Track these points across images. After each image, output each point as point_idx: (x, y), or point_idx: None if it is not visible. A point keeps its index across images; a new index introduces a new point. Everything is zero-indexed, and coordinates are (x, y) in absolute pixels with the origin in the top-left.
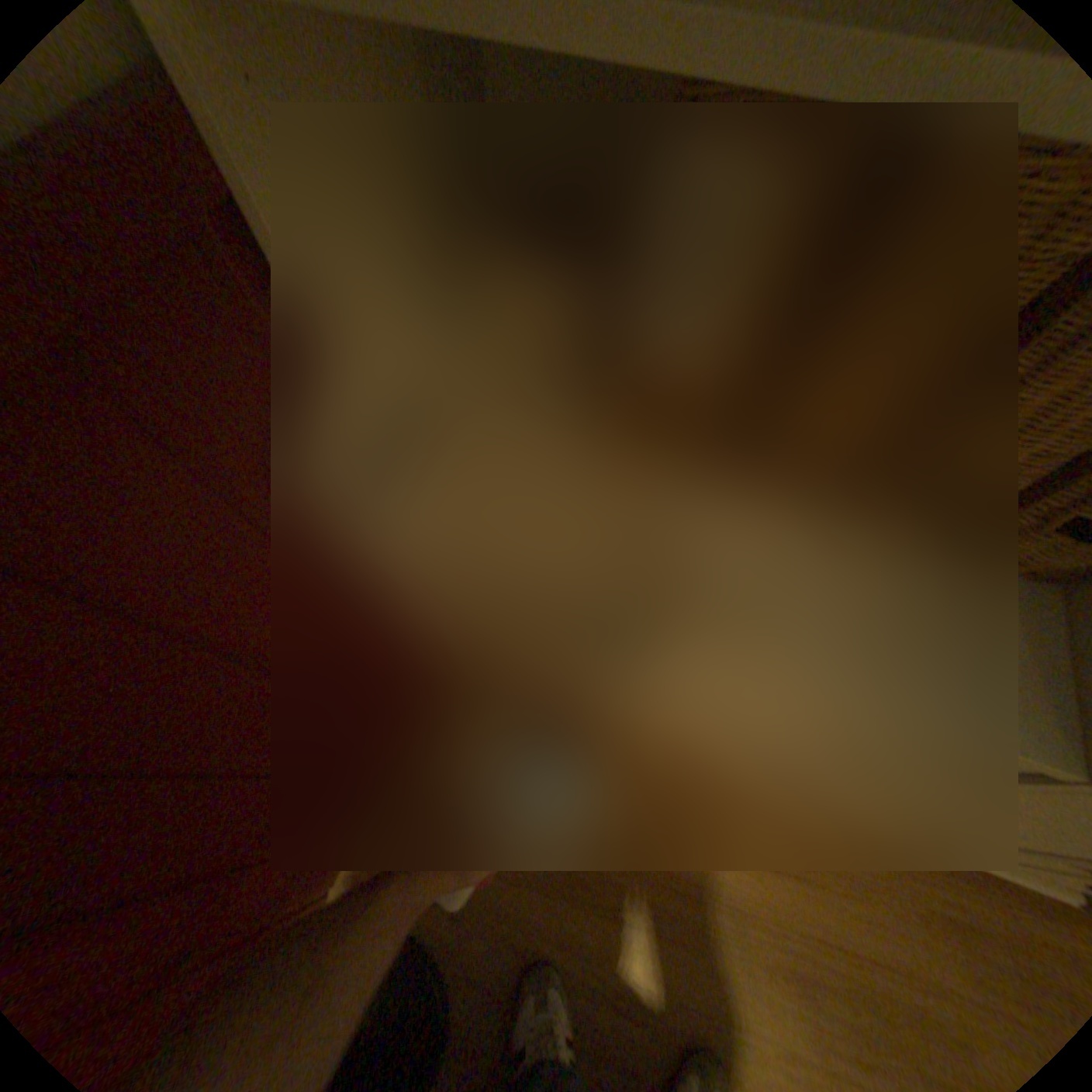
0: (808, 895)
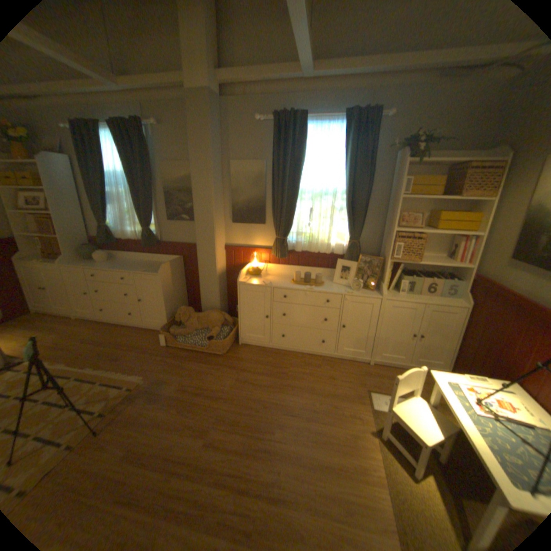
0: (70, 328)
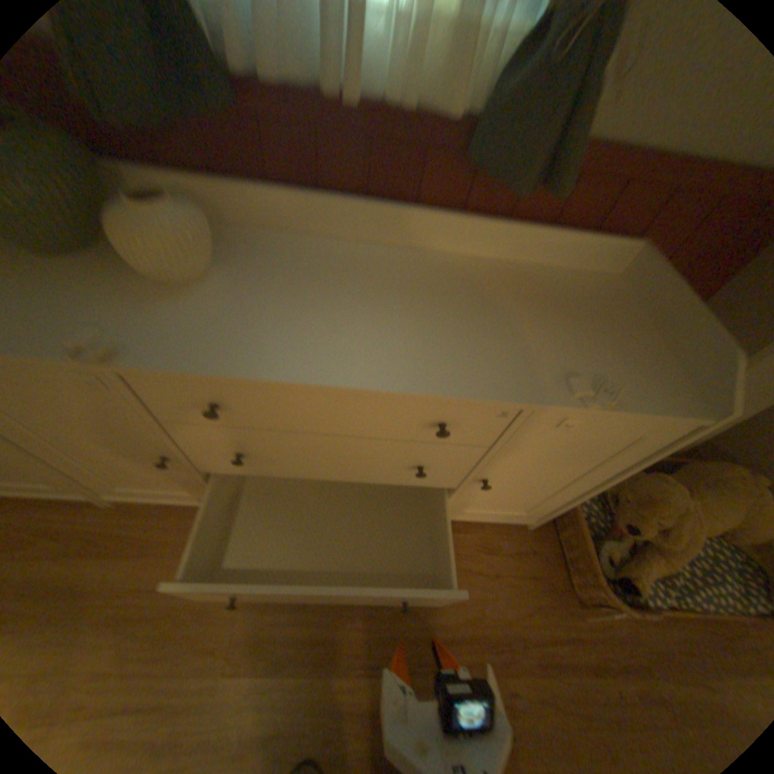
0: (138, 565)
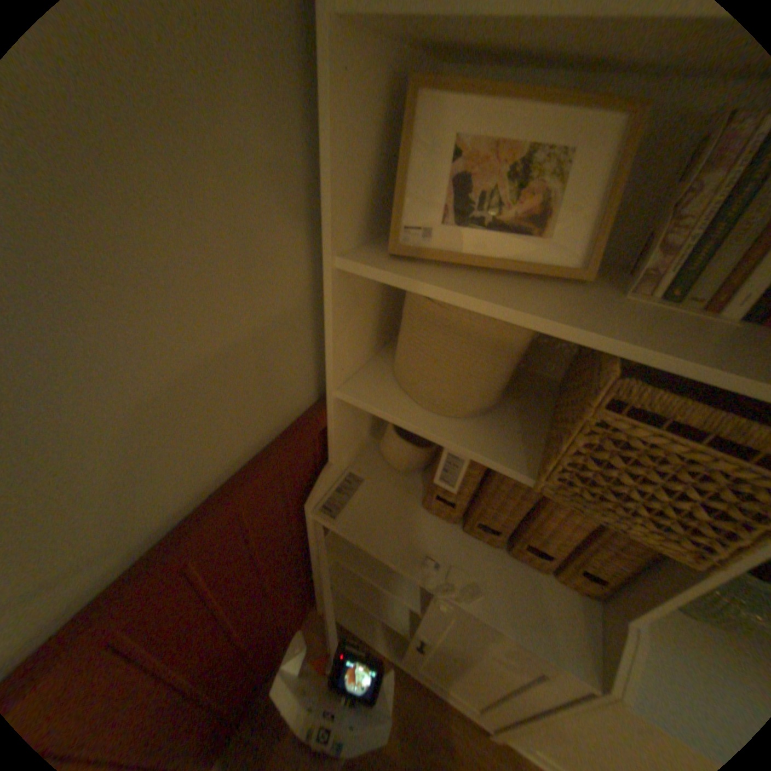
0: None
